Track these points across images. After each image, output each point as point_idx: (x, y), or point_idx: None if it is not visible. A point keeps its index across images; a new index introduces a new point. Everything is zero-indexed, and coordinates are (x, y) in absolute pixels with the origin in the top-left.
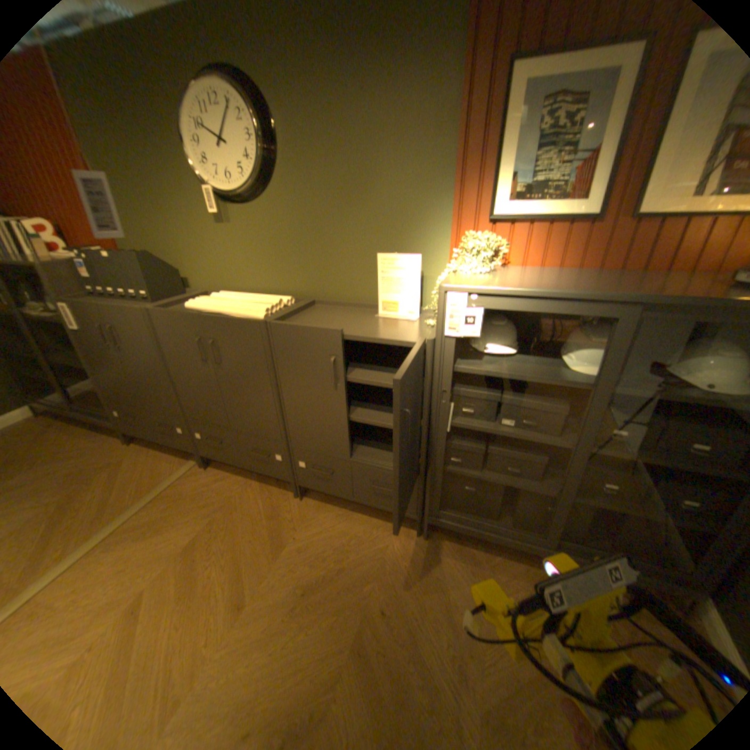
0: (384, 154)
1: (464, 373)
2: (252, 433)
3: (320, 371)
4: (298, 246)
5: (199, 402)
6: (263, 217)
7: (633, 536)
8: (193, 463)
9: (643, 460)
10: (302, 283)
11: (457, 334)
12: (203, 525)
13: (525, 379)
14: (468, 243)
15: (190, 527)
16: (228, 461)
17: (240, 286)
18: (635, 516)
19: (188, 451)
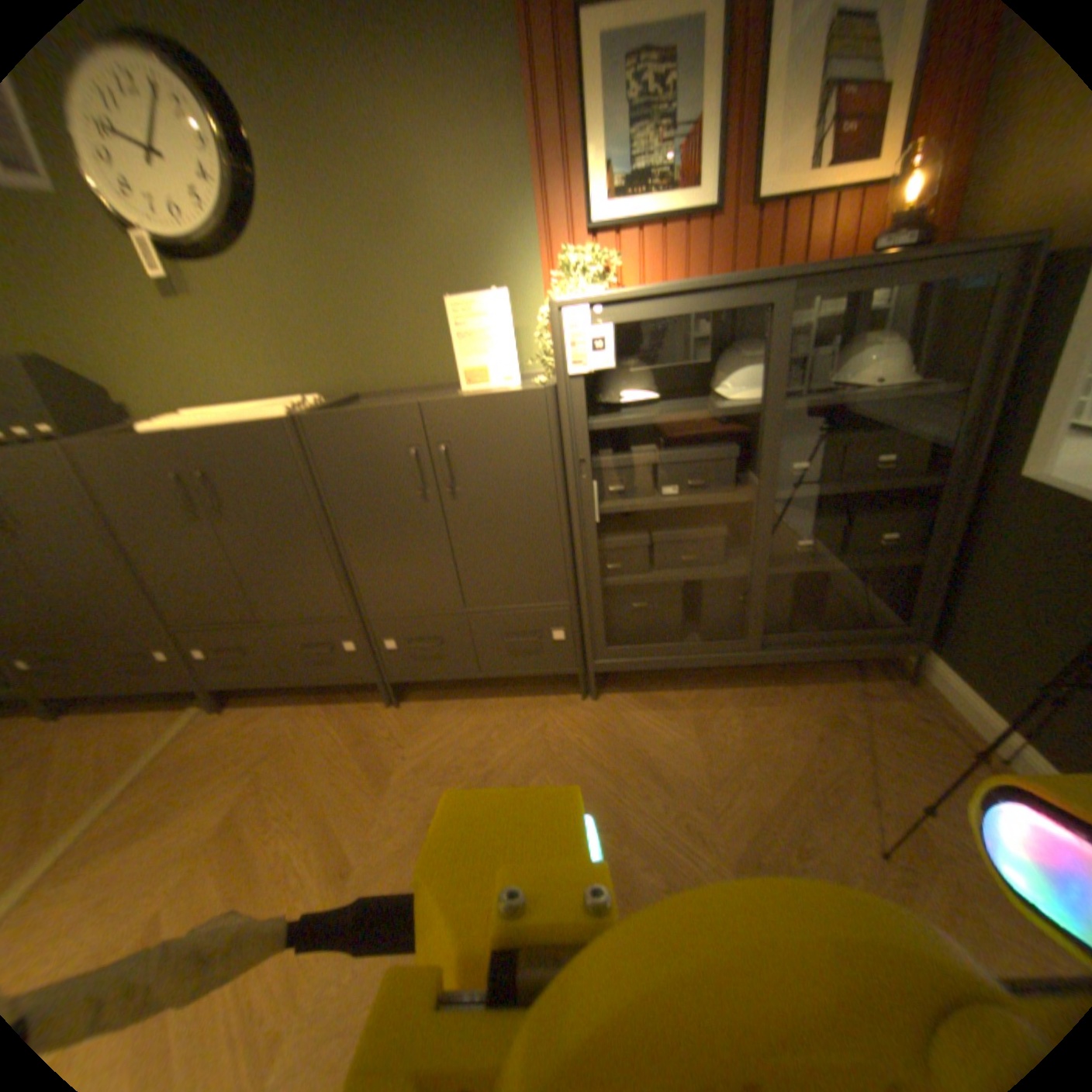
0: (425, 148)
1: (603, 425)
2: (298, 614)
3: (395, 474)
4: (315, 310)
5: (192, 586)
6: (246, 270)
7: (841, 600)
8: (195, 707)
9: (834, 488)
10: (332, 368)
11: (585, 364)
12: (242, 783)
13: (682, 414)
14: (569, 255)
15: (219, 793)
16: (263, 679)
17: (224, 395)
18: (840, 567)
19: (183, 686)
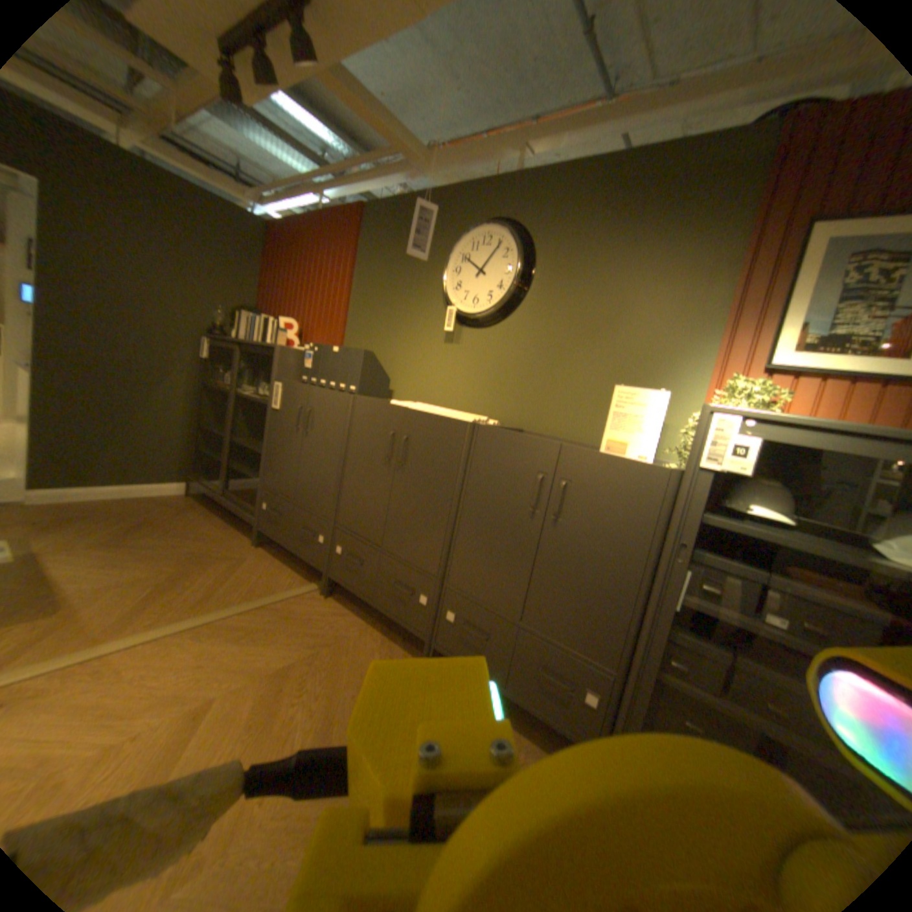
0: (646, 294)
1: (718, 525)
2: (404, 558)
3: (519, 489)
4: (522, 372)
5: (361, 505)
6: (495, 341)
7: None
8: (315, 585)
9: None
10: (514, 410)
11: (719, 465)
12: (305, 653)
13: (818, 550)
14: (738, 383)
15: (290, 650)
16: (359, 591)
17: (444, 405)
18: None
19: (318, 567)
